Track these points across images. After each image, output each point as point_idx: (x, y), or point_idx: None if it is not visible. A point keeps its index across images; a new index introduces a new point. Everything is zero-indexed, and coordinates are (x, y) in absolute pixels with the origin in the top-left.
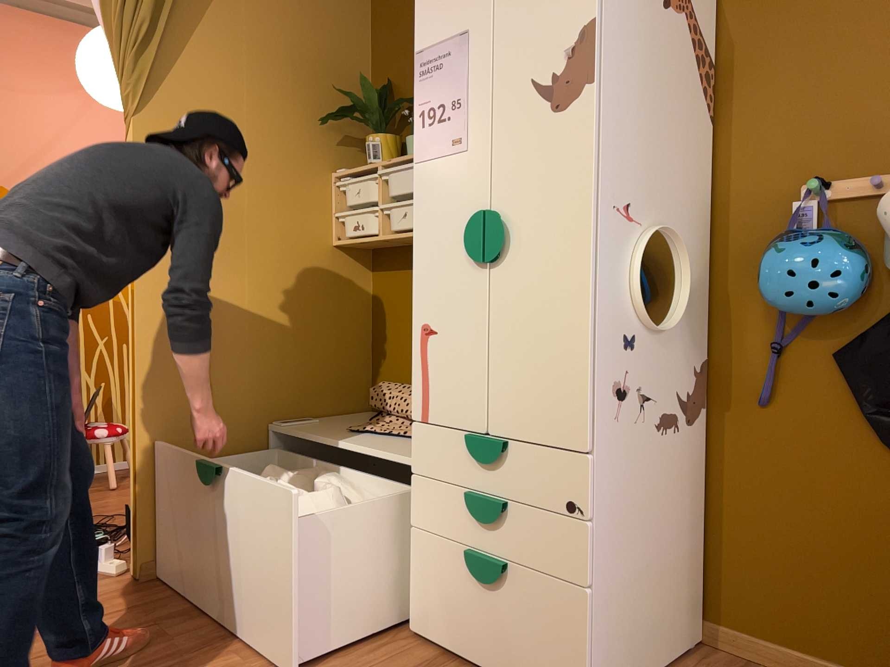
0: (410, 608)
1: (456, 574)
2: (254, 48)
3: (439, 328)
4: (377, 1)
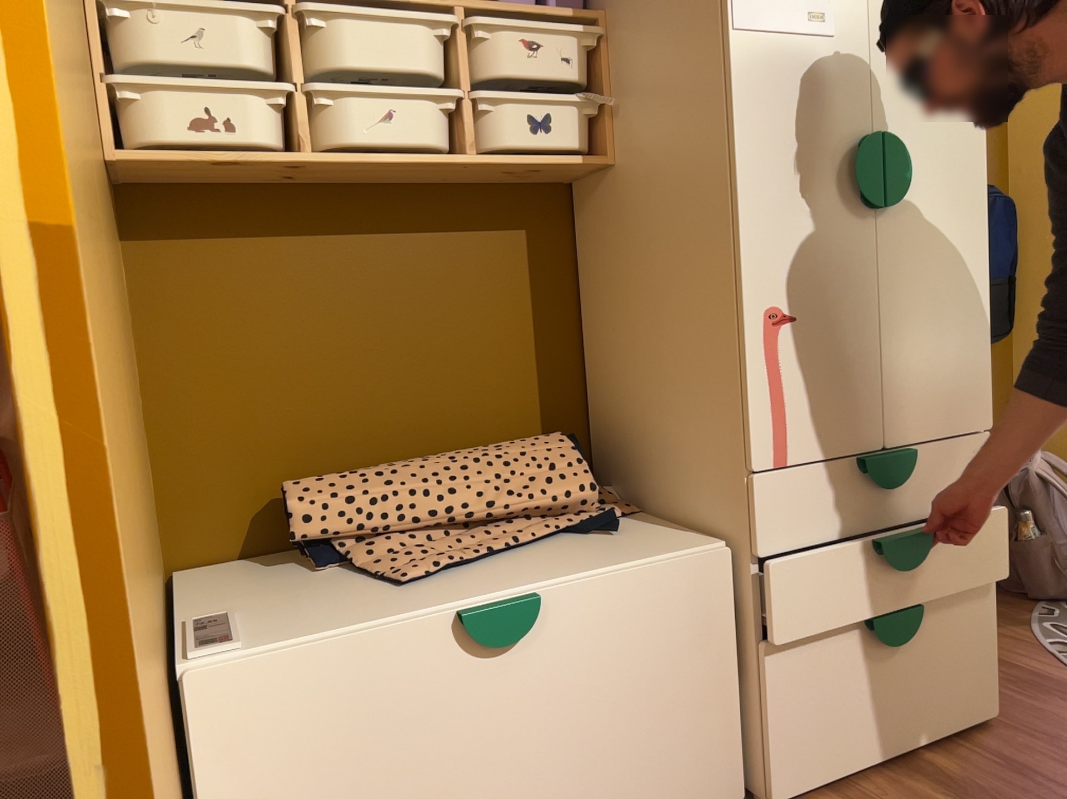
0: (774, 770)
1: (848, 663)
2: None
3: (800, 312)
4: None
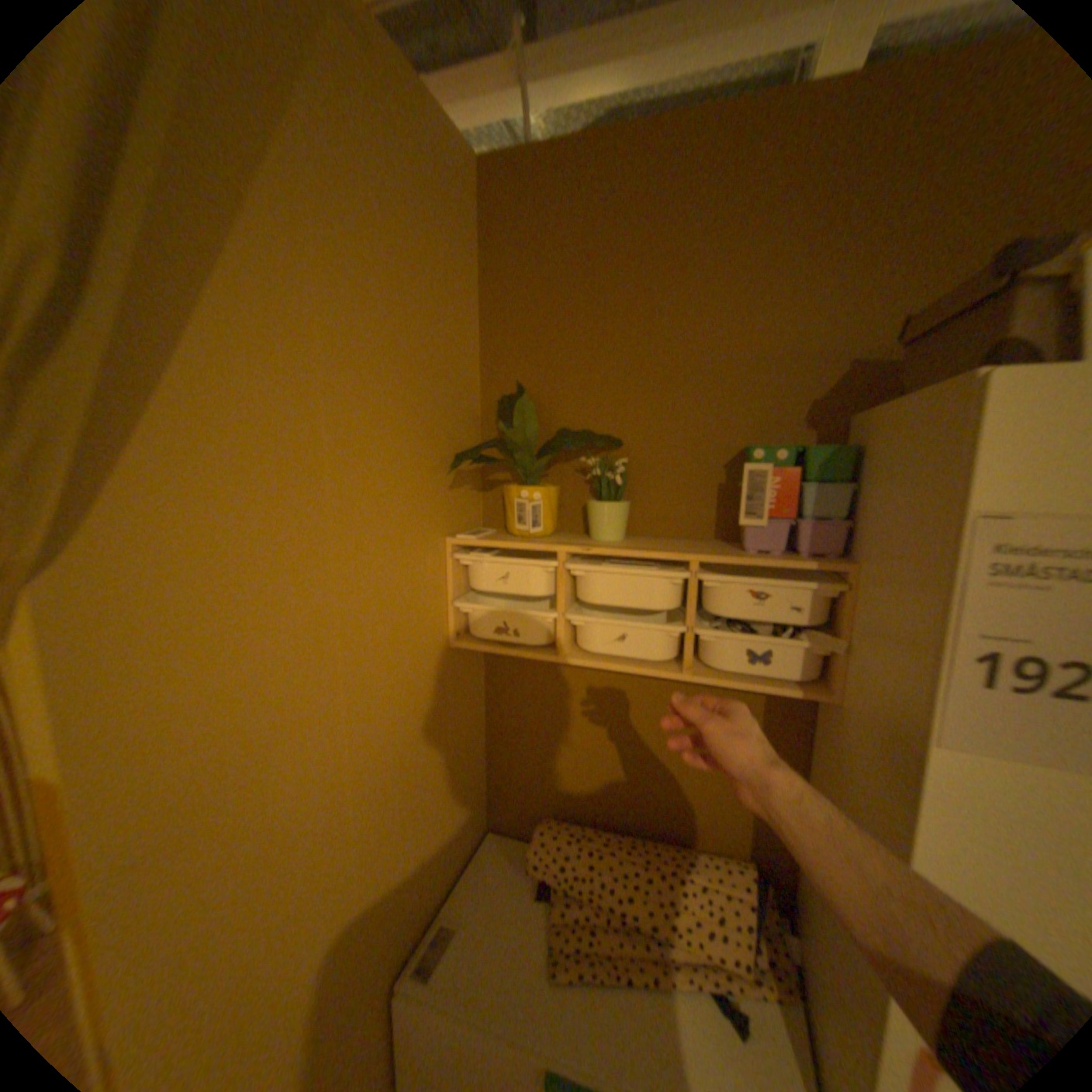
0: None
1: None
2: (333, 328)
3: None
4: (490, 246)
